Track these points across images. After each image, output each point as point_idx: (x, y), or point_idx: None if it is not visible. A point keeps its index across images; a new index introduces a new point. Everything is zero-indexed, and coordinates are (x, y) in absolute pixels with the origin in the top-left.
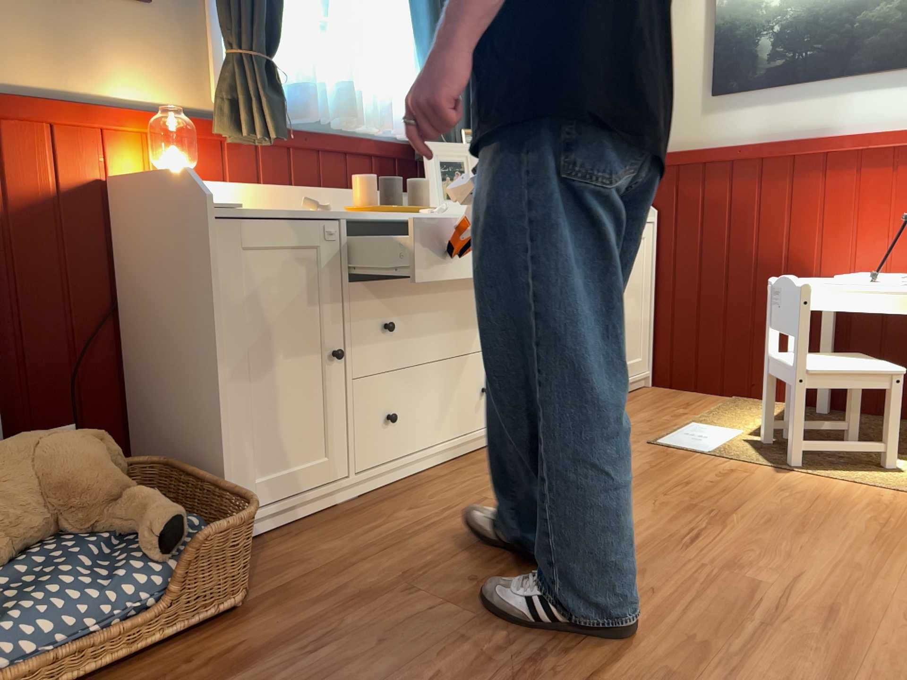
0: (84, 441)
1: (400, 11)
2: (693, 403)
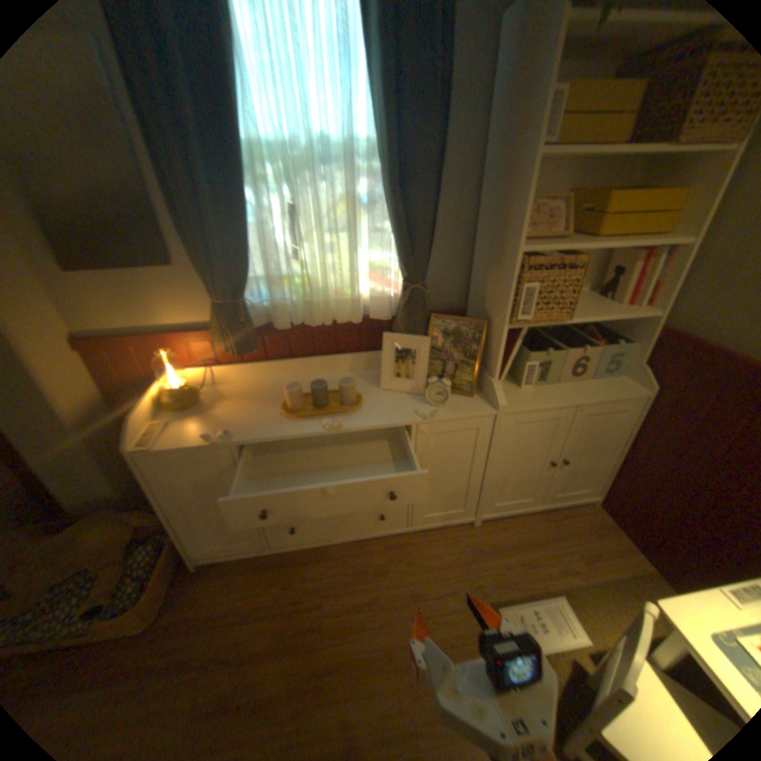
0: (104, 533)
1: (381, 215)
2: (605, 561)
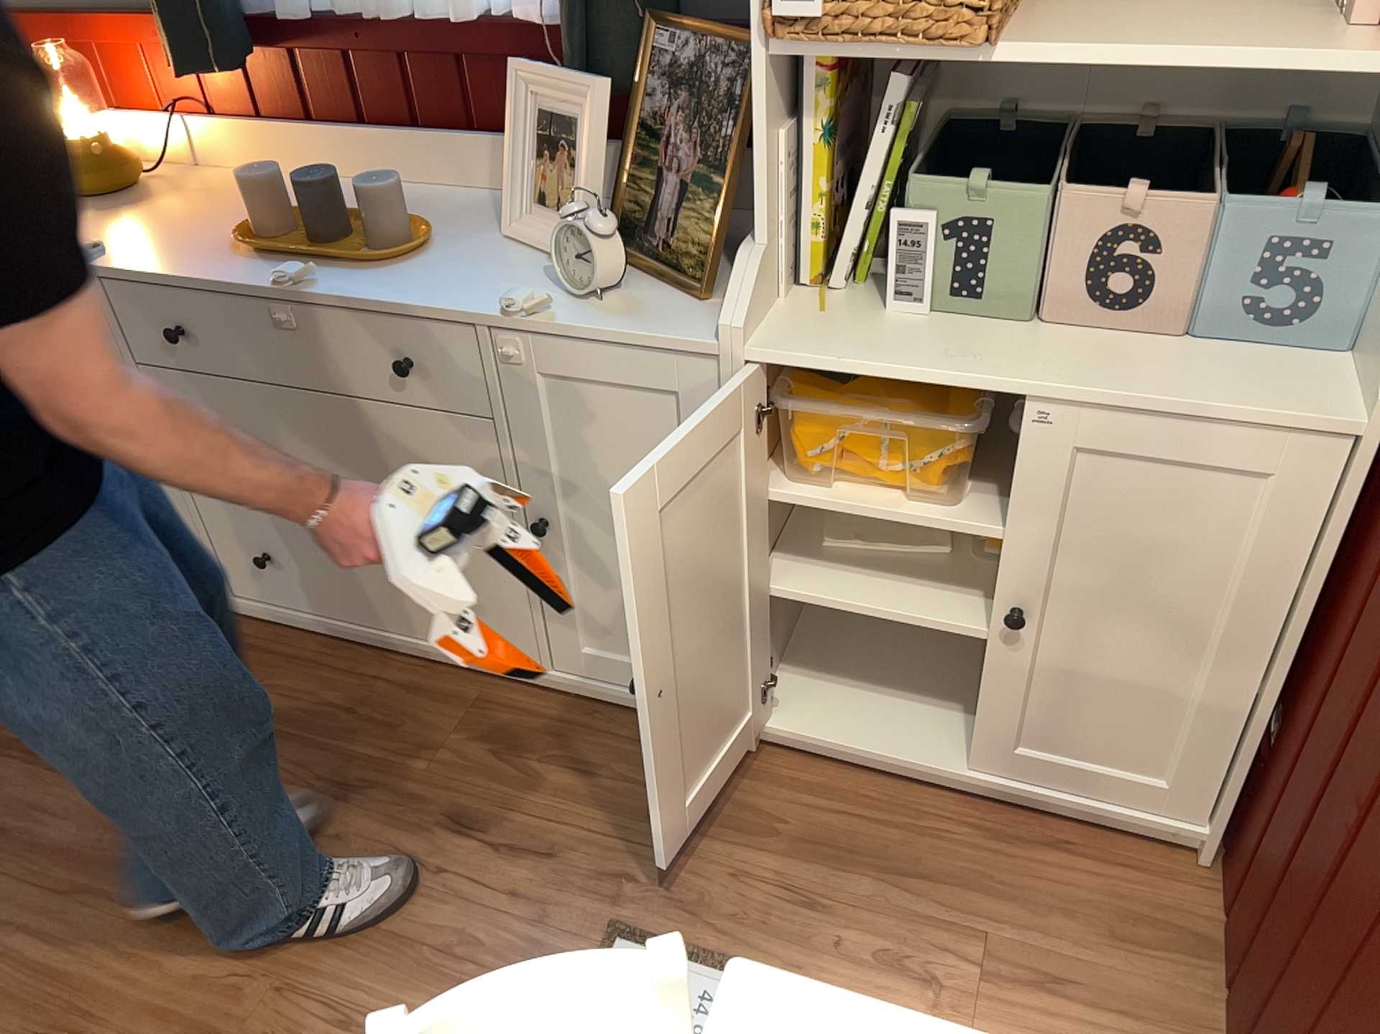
0: None
1: None
2: (1061, 990)
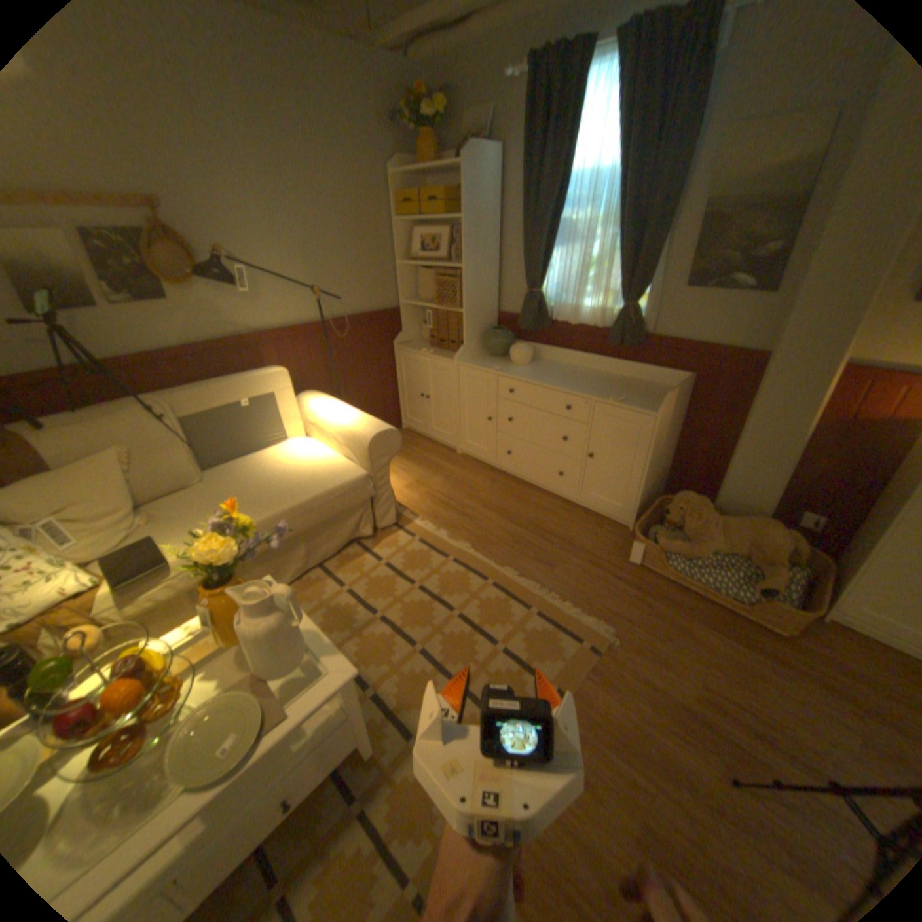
0: (785, 538)
1: None
2: None
